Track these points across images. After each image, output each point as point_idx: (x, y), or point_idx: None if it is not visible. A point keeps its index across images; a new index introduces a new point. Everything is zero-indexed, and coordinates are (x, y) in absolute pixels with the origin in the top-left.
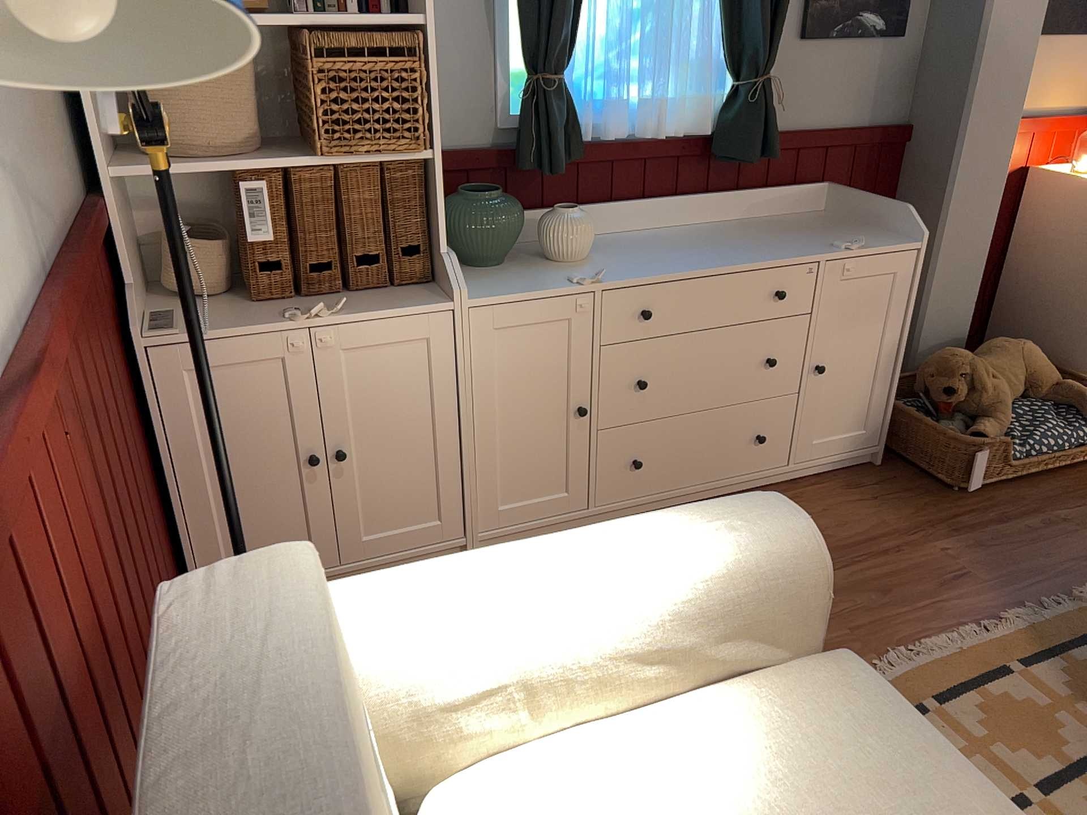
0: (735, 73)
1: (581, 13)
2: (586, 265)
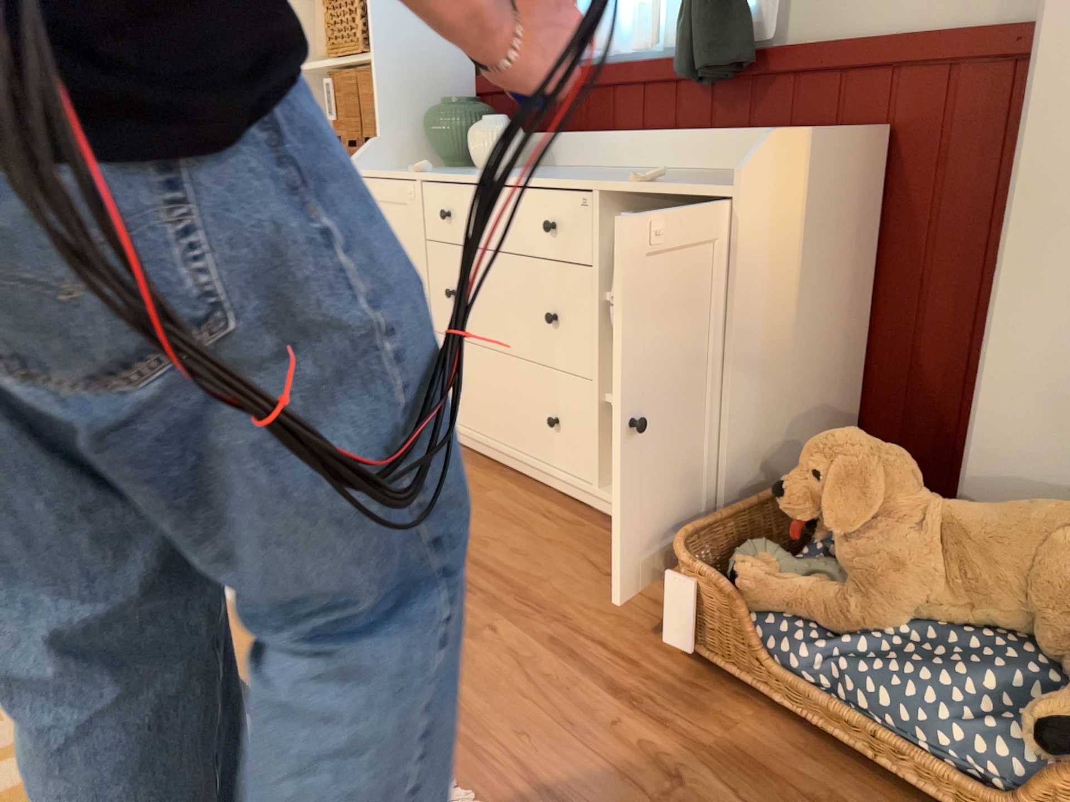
0: None
1: None
2: (472, 172)
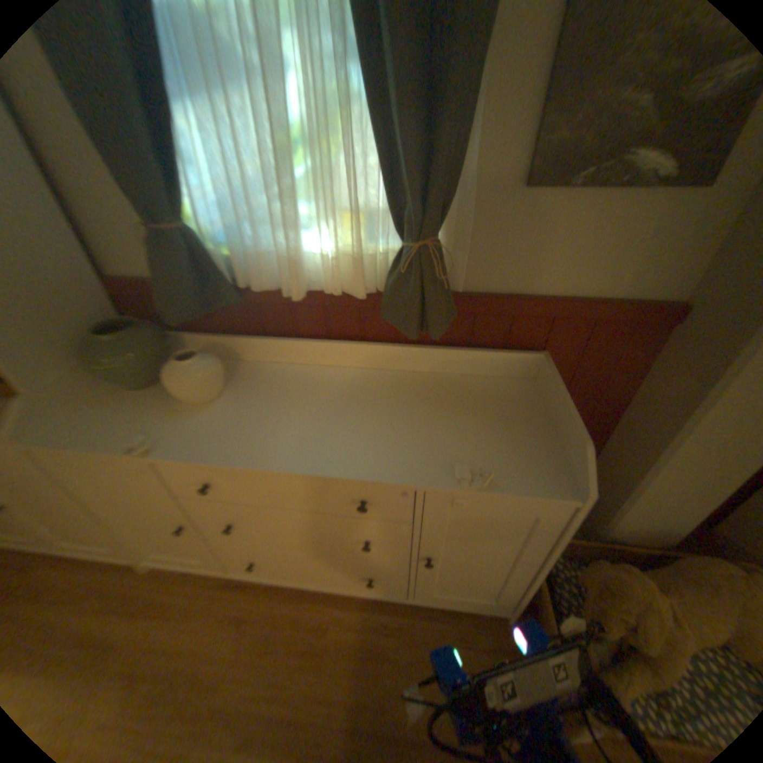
0: (401, 229)
1: (183, 149)
2: (194, 414)
